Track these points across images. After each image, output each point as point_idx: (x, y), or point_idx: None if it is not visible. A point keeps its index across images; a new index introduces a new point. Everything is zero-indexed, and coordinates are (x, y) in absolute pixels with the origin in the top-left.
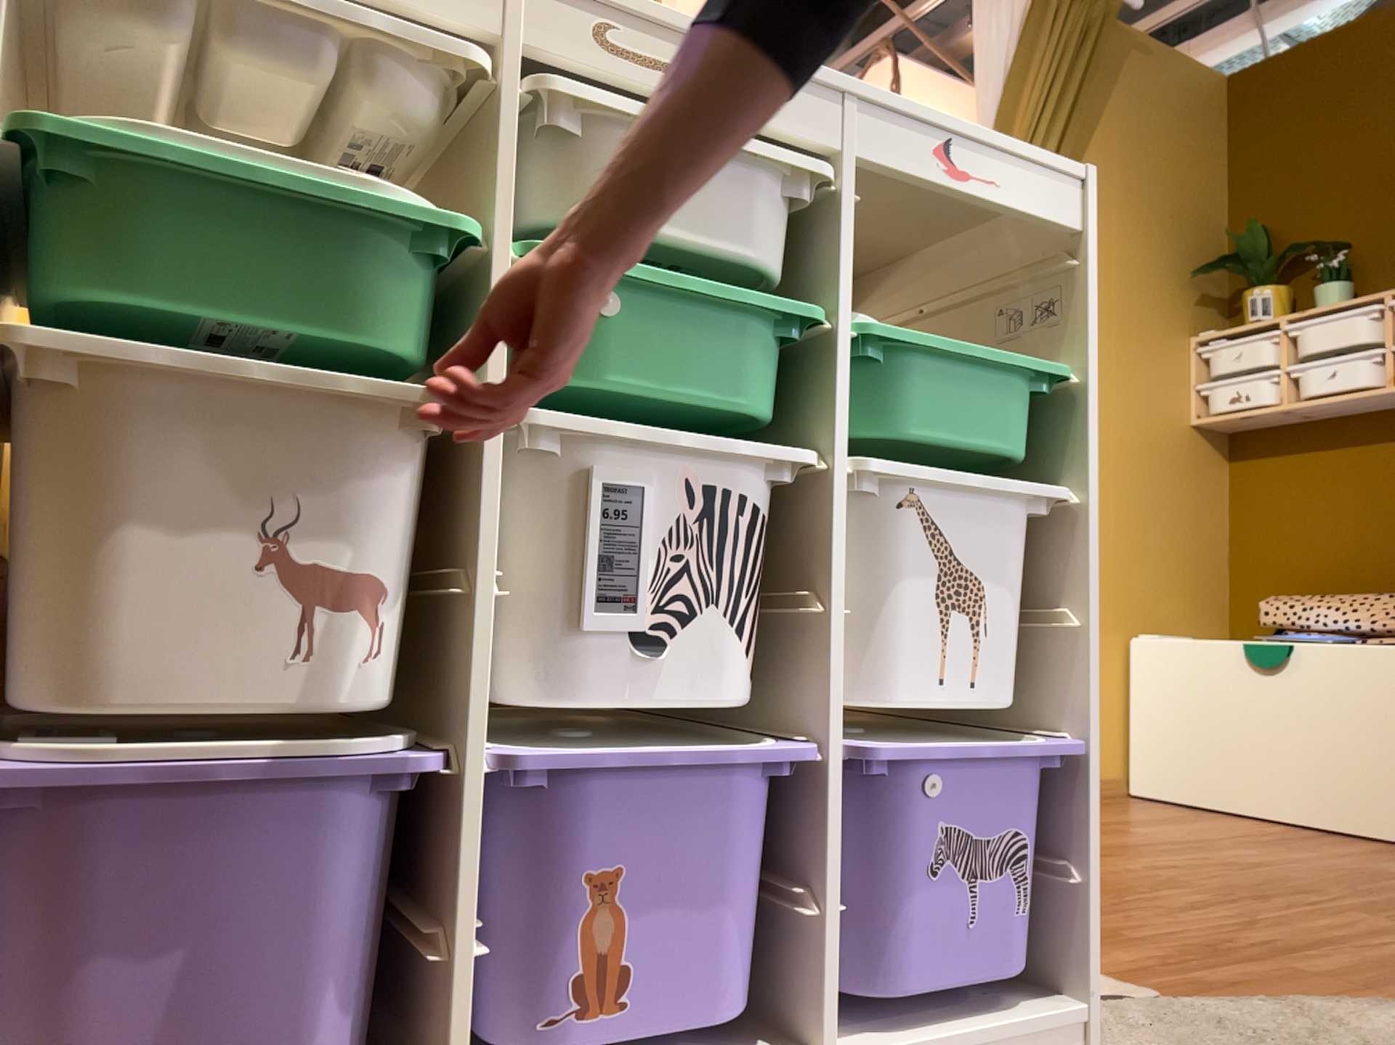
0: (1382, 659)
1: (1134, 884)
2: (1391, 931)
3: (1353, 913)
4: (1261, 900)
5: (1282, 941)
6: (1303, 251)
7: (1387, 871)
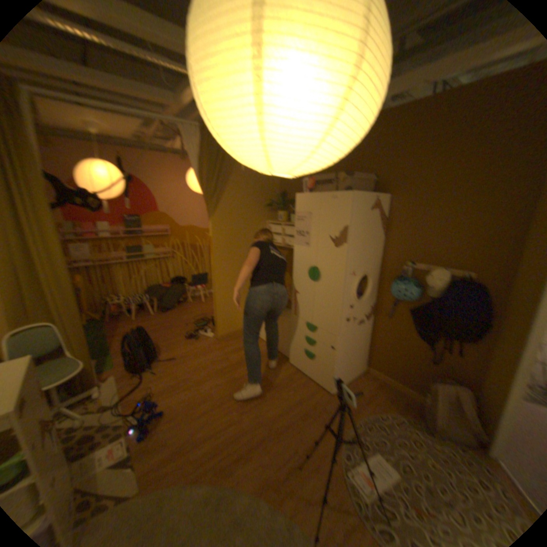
0: (286, 322)
1: (197, 408)
2: (233, 430)
3: (234, 418)
4: (219, 414)
5: (201, 445)
6: (293, 203)
7: (268, 381)
